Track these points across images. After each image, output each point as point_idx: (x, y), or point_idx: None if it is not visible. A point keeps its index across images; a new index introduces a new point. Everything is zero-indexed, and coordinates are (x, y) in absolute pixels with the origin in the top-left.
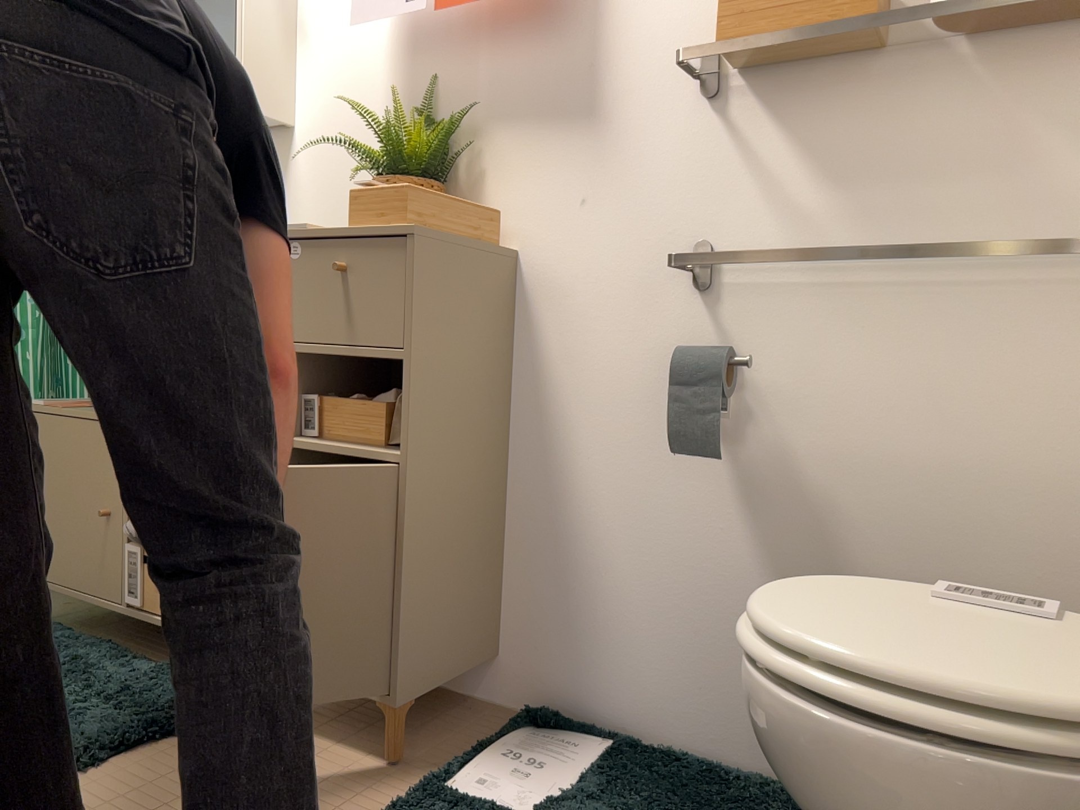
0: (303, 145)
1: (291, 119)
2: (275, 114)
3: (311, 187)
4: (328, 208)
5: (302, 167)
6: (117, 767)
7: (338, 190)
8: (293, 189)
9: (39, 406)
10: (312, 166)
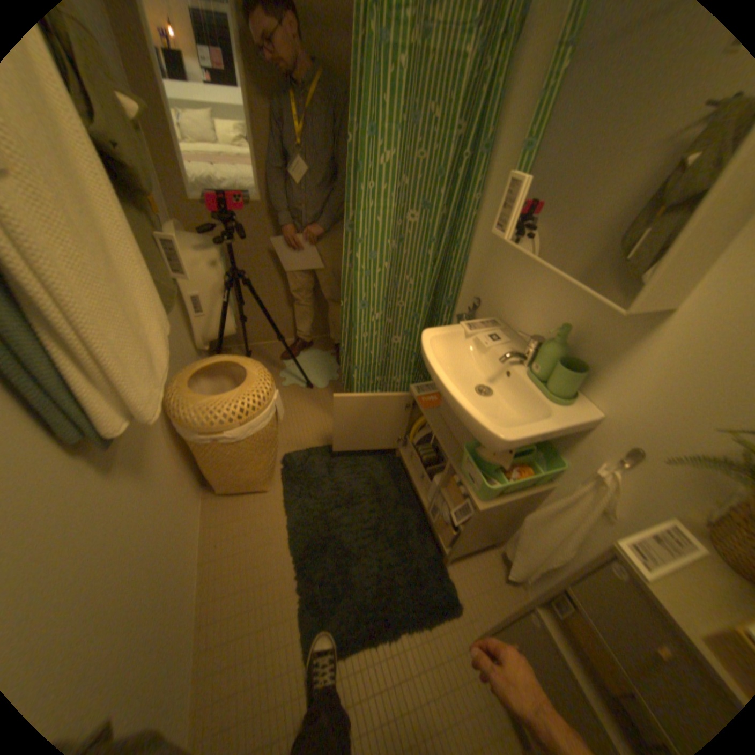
0: (678, 330)
1: (681, 304)
2: (668, 302)
3: (662, 372)
4: (669, 402)
5: (663, 348)
6: (405, 649)
7: (693, 400)
8: (640, 357)
9: (414, 391)
10: (676, 356)
